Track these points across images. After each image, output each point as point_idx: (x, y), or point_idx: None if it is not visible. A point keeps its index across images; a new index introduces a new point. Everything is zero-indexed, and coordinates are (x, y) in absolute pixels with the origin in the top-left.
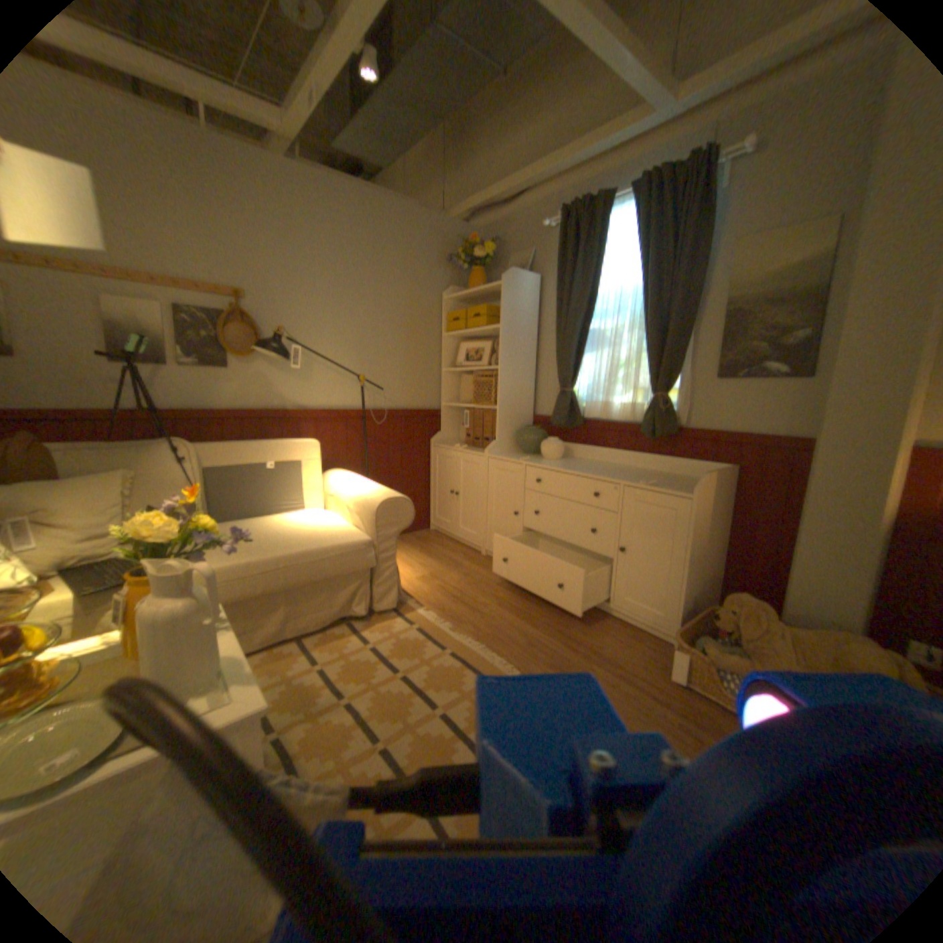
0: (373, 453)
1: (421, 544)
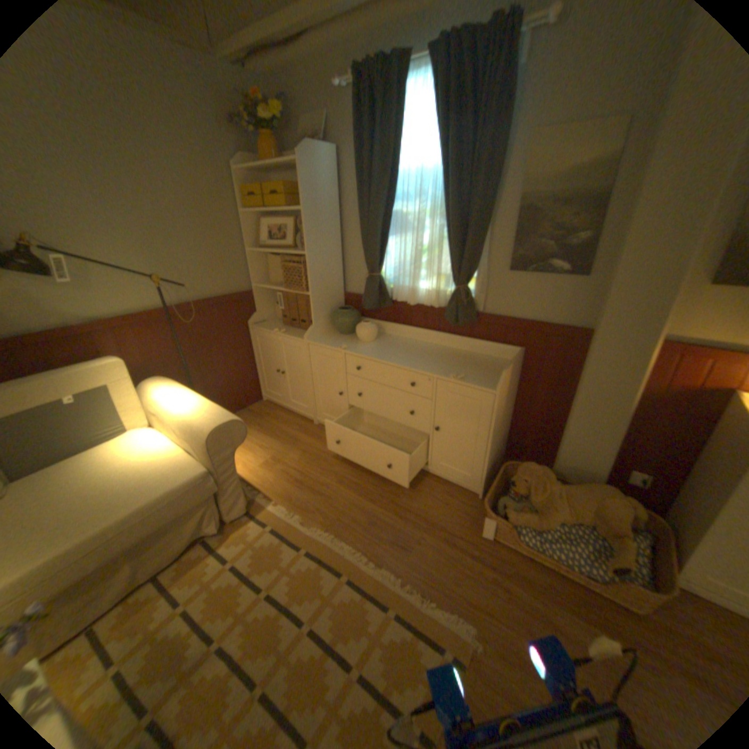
0: (190, 347)
1: (259, 421)
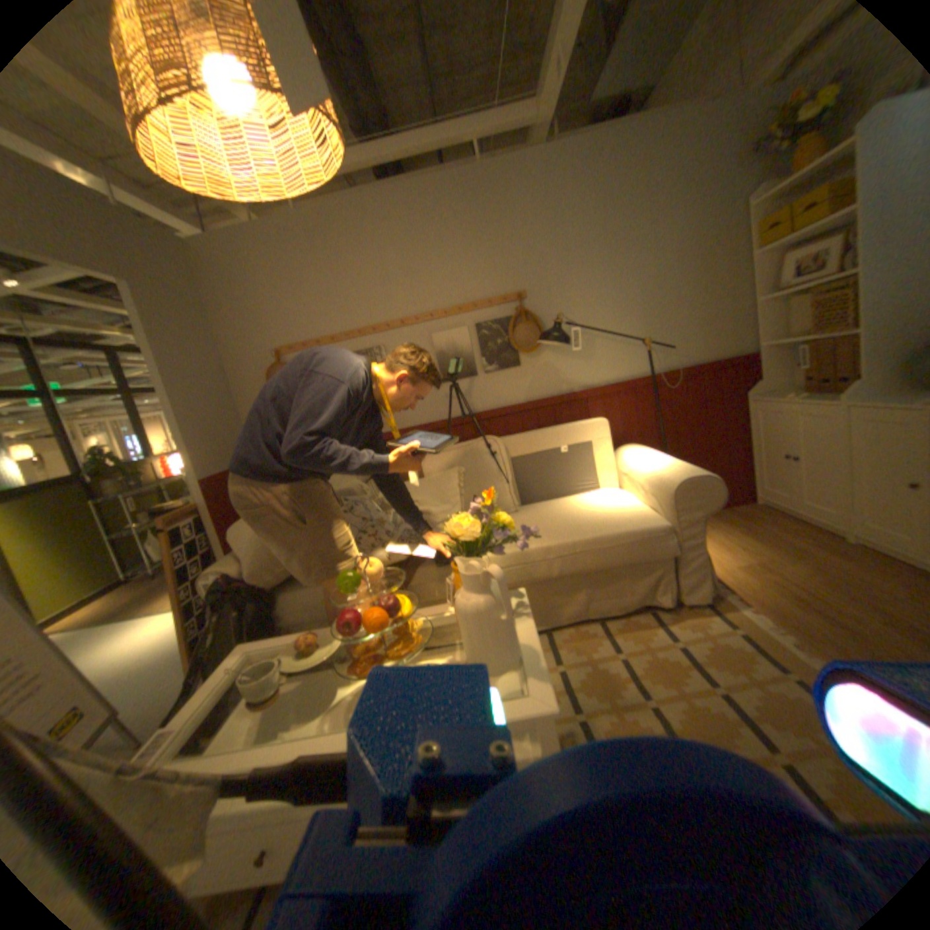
0: (670, 420)
1: (746, 523)
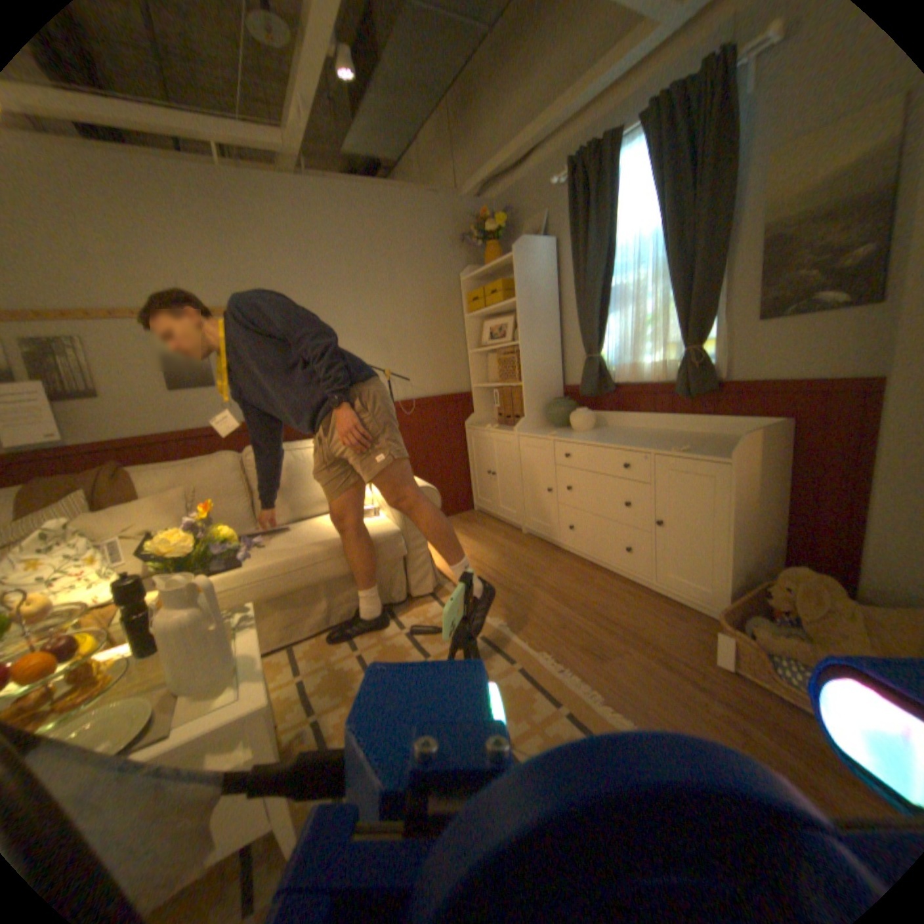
0: (409, 442)
1: (465, 526)
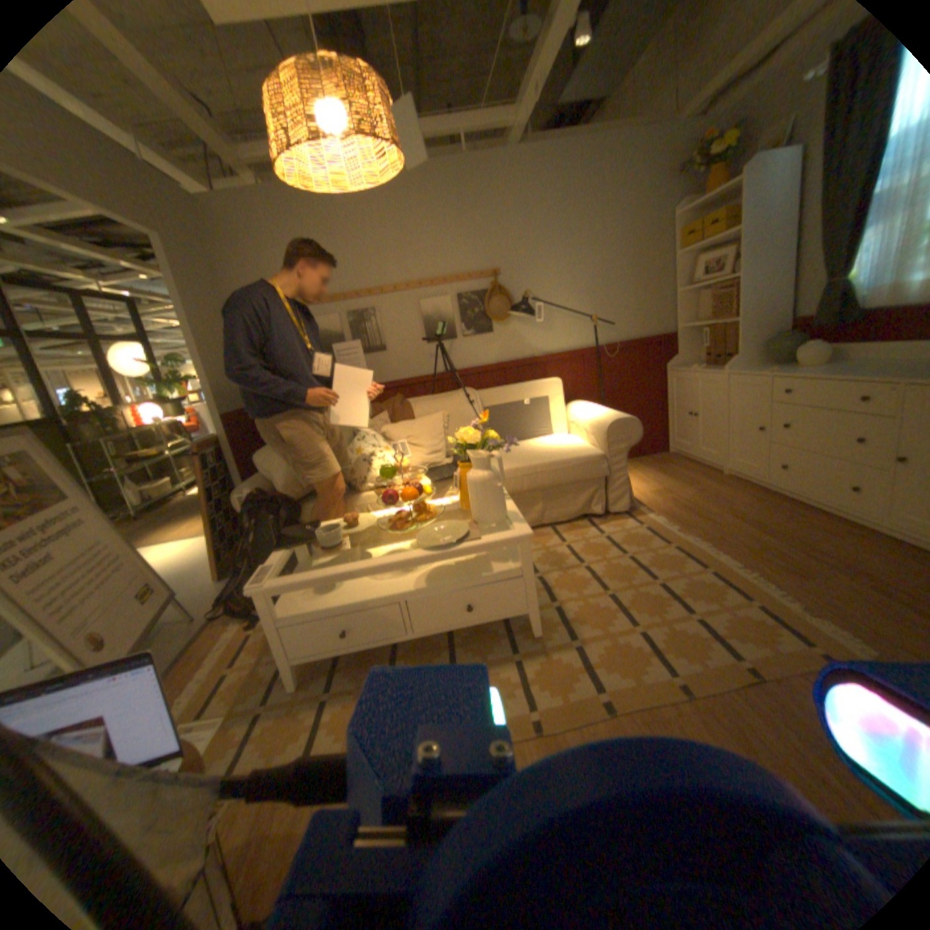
0: (608, 383)
1: (659, 465)
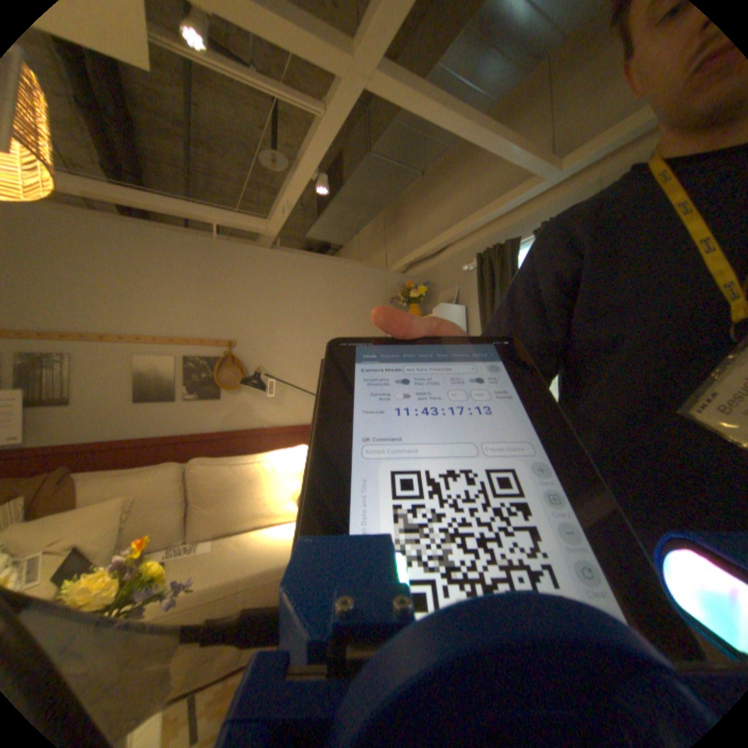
0: None
1: None
